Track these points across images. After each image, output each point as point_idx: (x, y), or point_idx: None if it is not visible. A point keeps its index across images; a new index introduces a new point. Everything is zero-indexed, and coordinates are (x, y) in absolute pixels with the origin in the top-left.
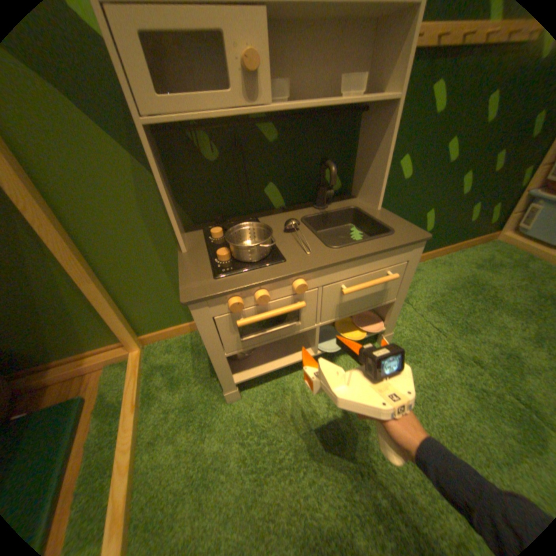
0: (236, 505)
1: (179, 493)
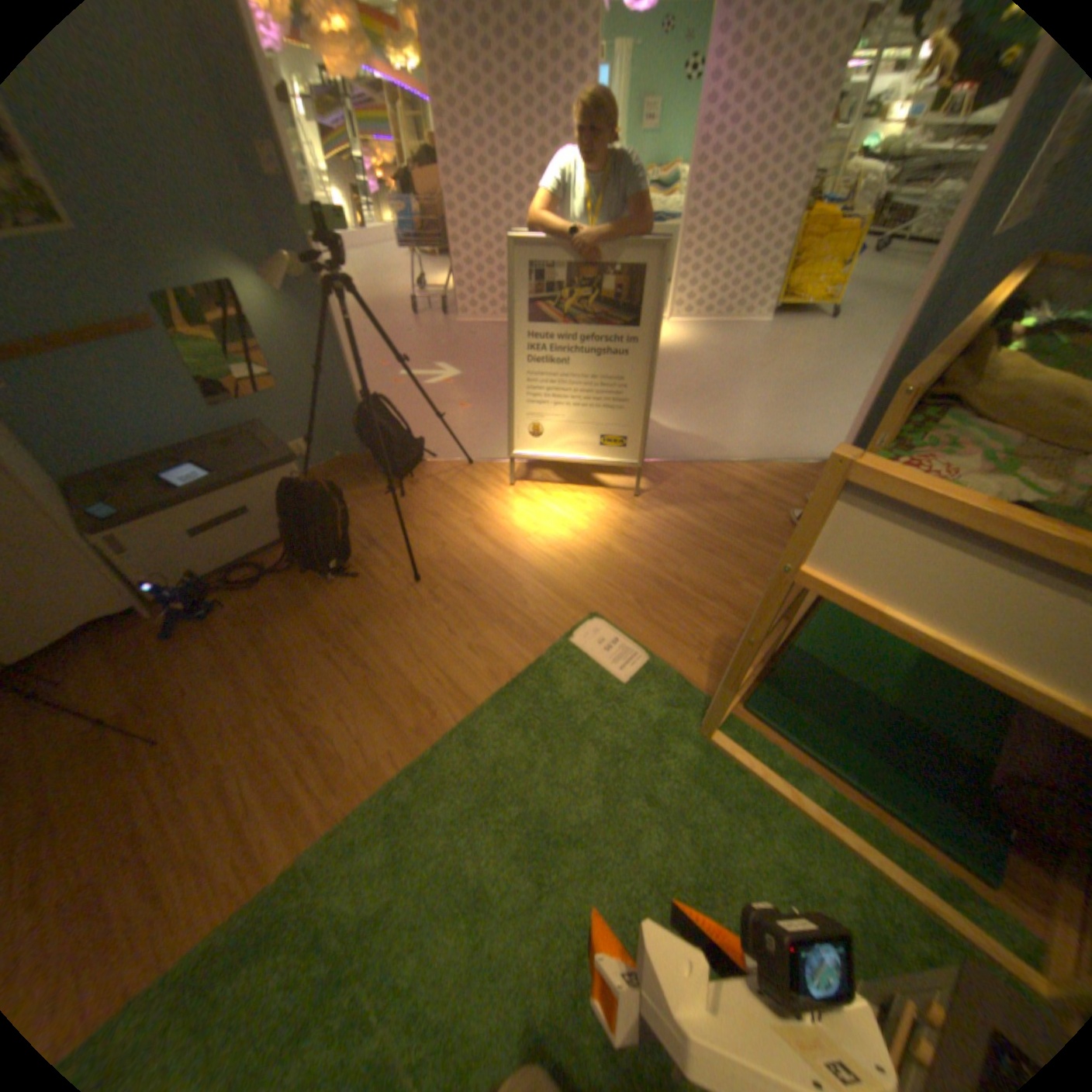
0: (757, 888)
1: (805, 869)
